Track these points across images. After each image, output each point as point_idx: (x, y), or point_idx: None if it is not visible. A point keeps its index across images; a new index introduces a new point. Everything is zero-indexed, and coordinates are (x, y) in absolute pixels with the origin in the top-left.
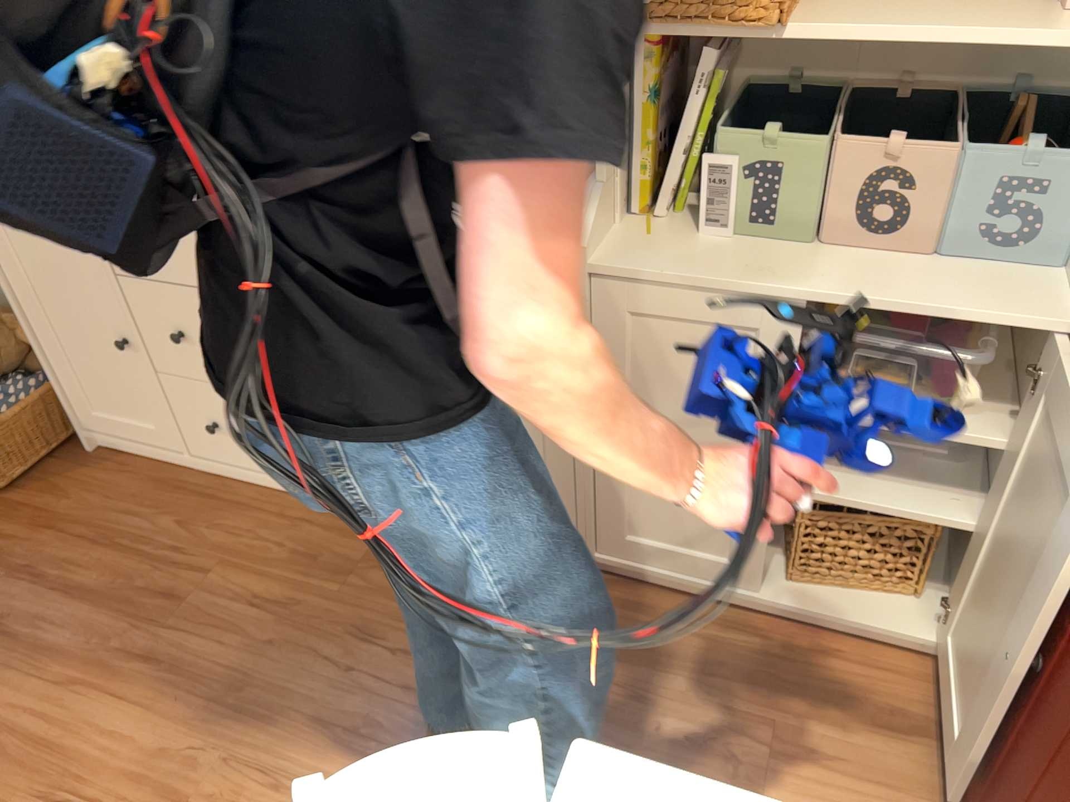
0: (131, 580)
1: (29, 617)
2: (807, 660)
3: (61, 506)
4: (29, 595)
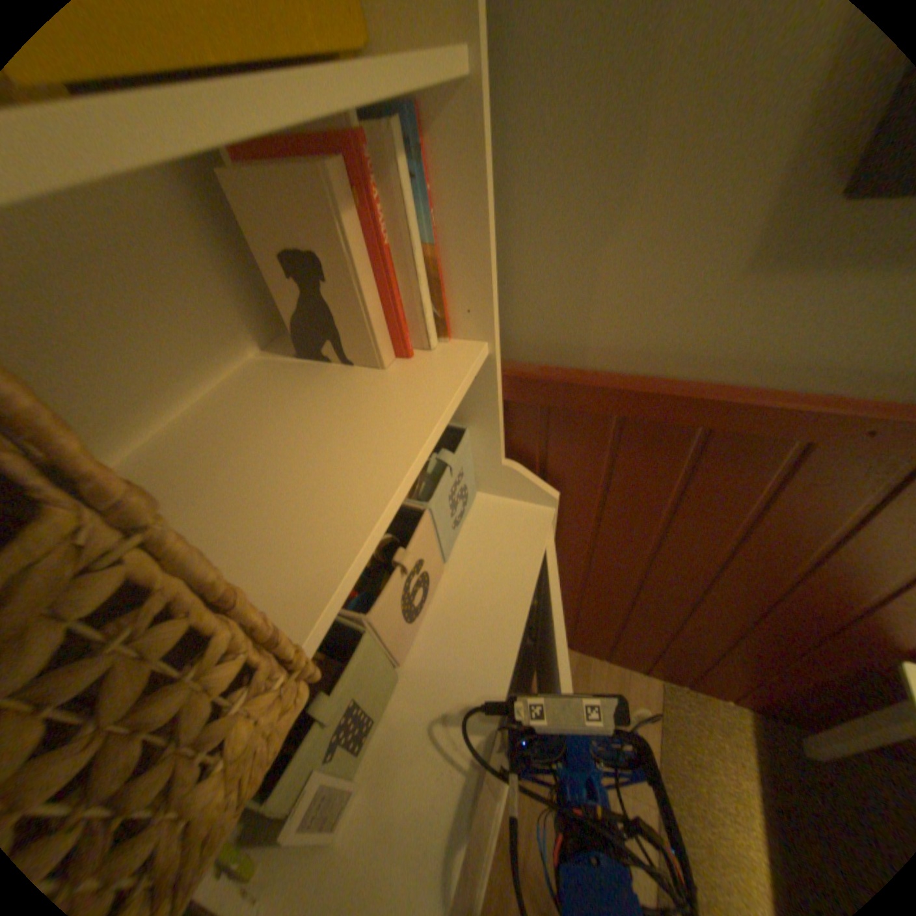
0: None
1: None
2: None
3: None
4: None
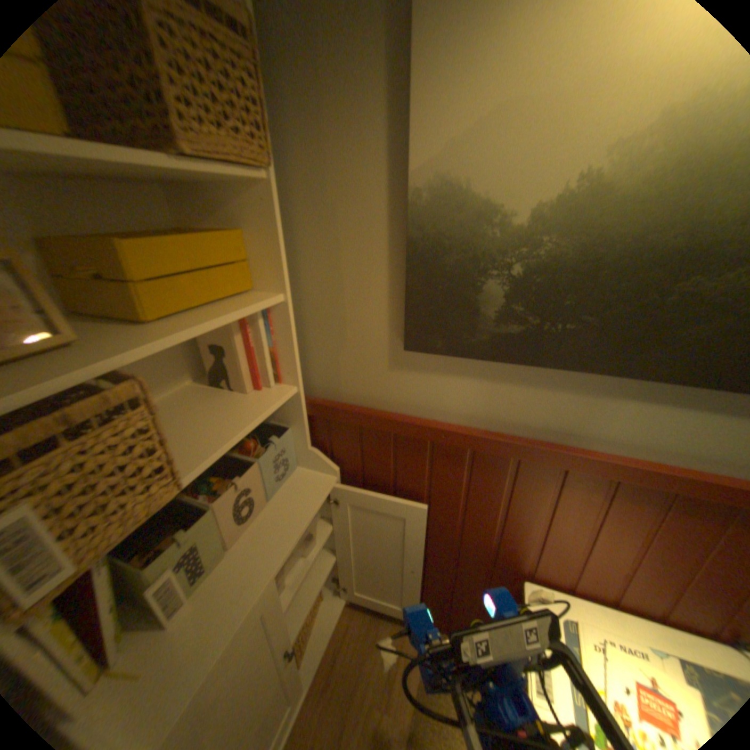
0: None
1: None
2: (340, 671)
3: None
4: None
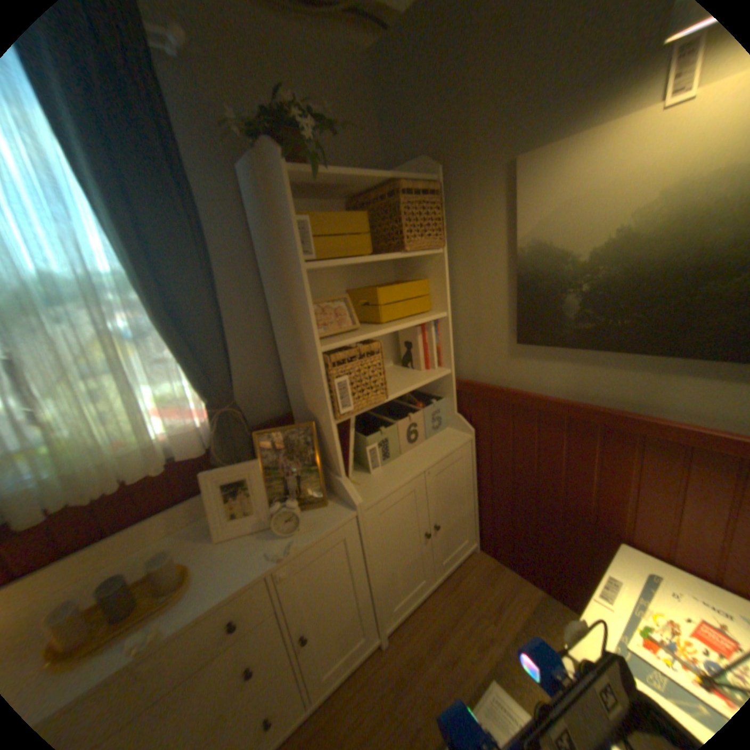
0: None
1: None
2: (464, 589)
3: None
4: None
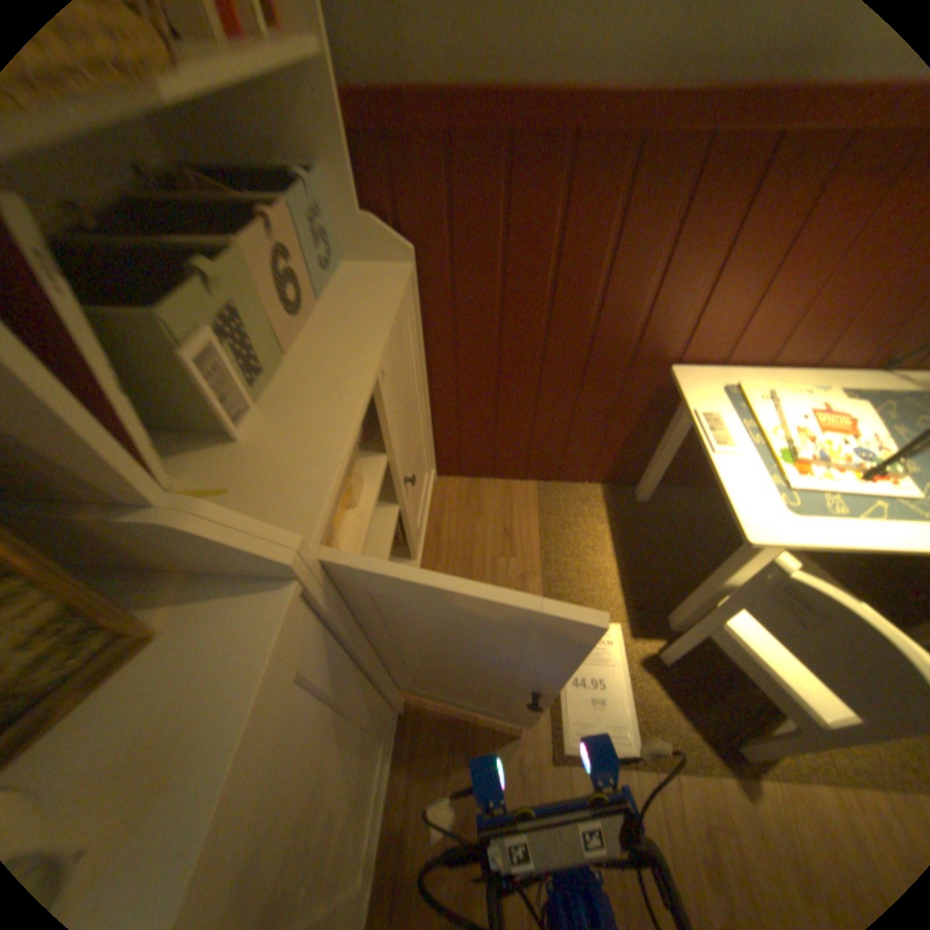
0: None
1: None
2: (448, 539)
3: None
4: None
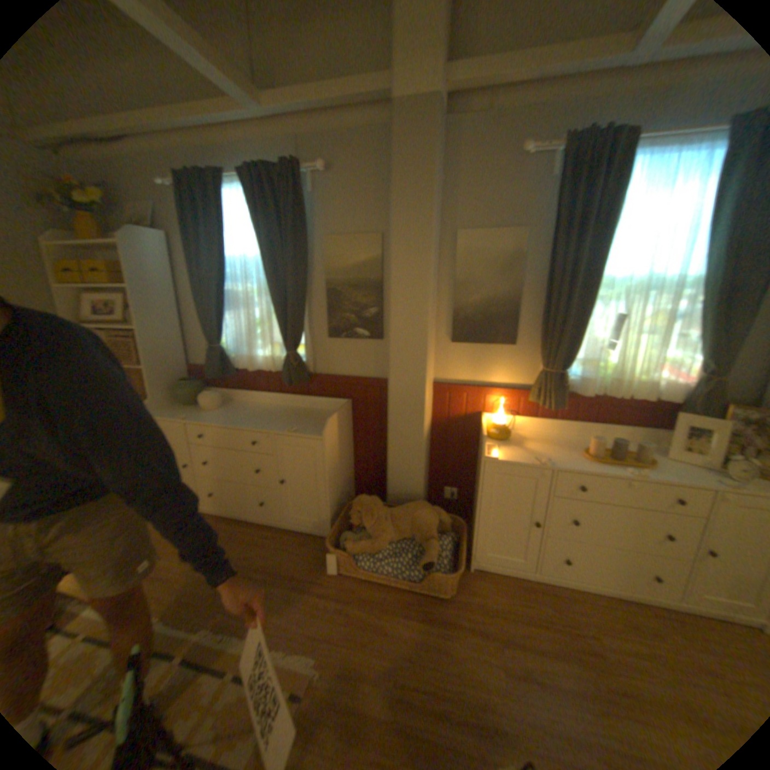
0: (564, 649)
1: (536, 677)
2: None
3: (483, 606)
4: (522, 662)
